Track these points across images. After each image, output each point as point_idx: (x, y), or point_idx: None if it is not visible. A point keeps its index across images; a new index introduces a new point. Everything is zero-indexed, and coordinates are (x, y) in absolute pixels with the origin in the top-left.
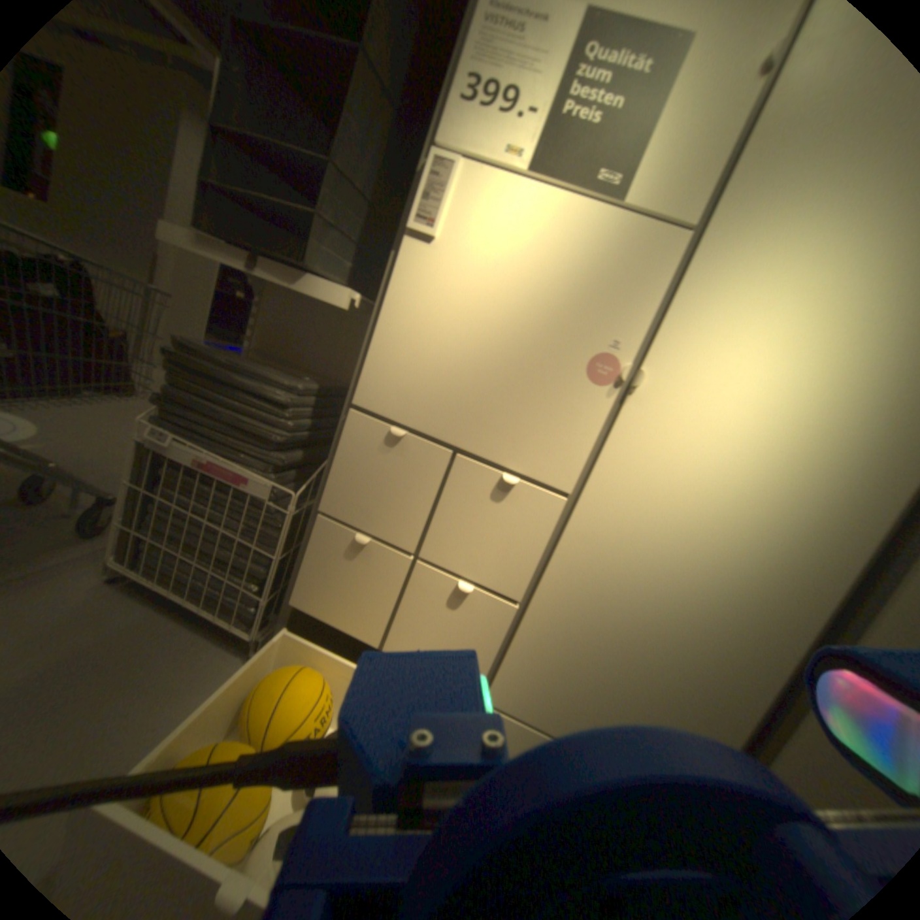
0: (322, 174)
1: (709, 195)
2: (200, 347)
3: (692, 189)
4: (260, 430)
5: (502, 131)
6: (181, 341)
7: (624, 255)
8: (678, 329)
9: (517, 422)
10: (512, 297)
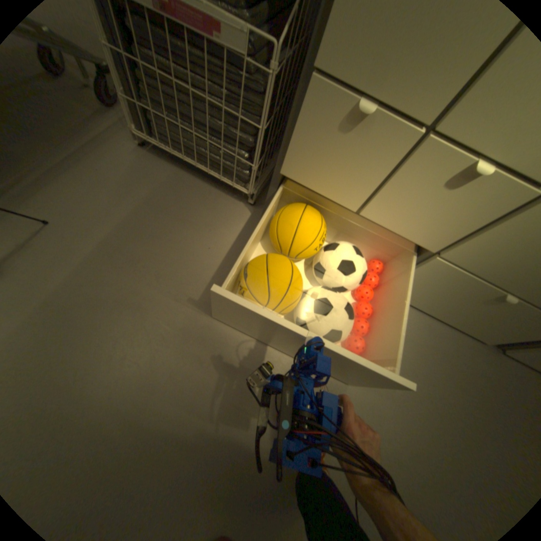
0: None
1: None
2: None
3: None
4: None
5: None
6: None
7: None
8: None
9: None
10: None
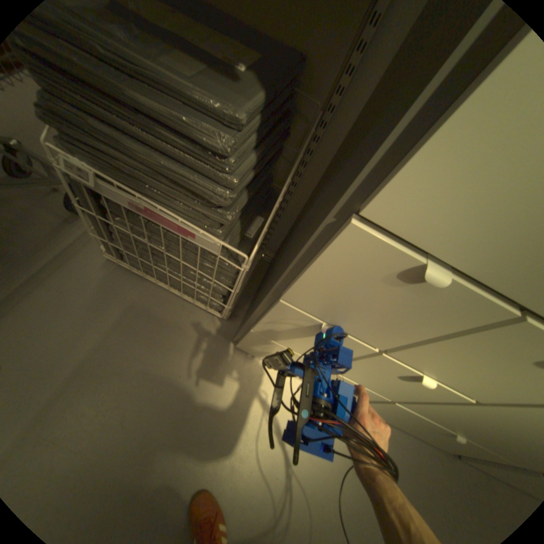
0: None
1: None
2: None
3: None
4: (190, 180)
5: None
6: None
7: None
8: None
9: None
10: None
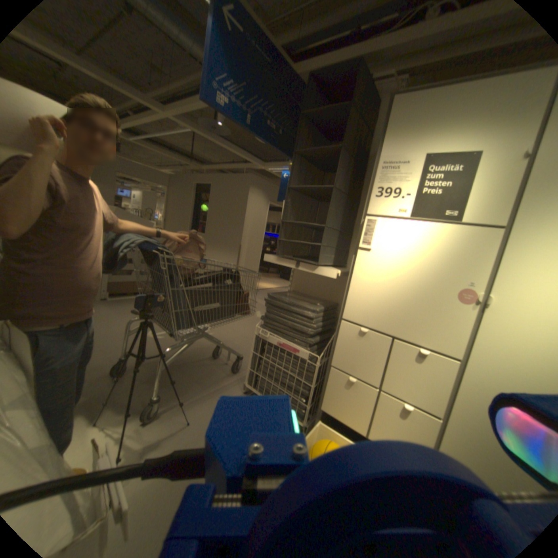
0: (321, 230)
1: (509, 211)
2: (276, 296)
3: (498, 210)
4: (302, 329)
5: (394, 204)
6: (270, 295)
7: (466, 243)
8: (507, 274)
9: (423, 323)
10: (410, 268)
